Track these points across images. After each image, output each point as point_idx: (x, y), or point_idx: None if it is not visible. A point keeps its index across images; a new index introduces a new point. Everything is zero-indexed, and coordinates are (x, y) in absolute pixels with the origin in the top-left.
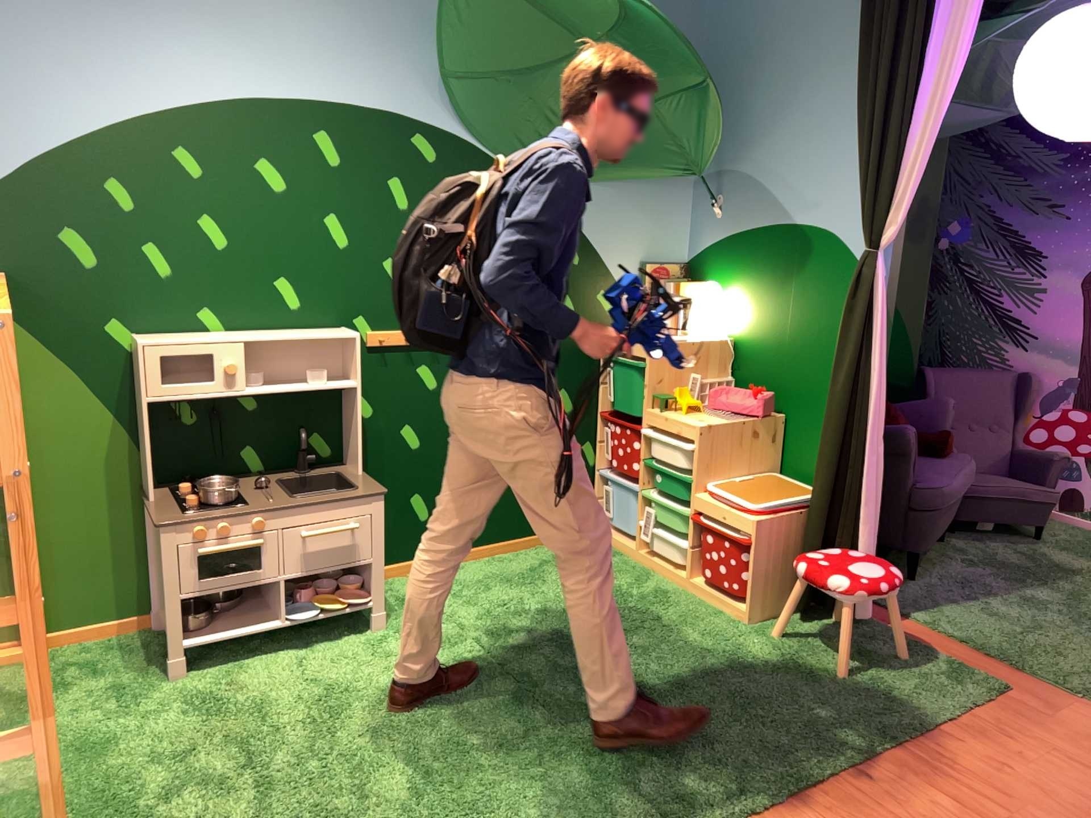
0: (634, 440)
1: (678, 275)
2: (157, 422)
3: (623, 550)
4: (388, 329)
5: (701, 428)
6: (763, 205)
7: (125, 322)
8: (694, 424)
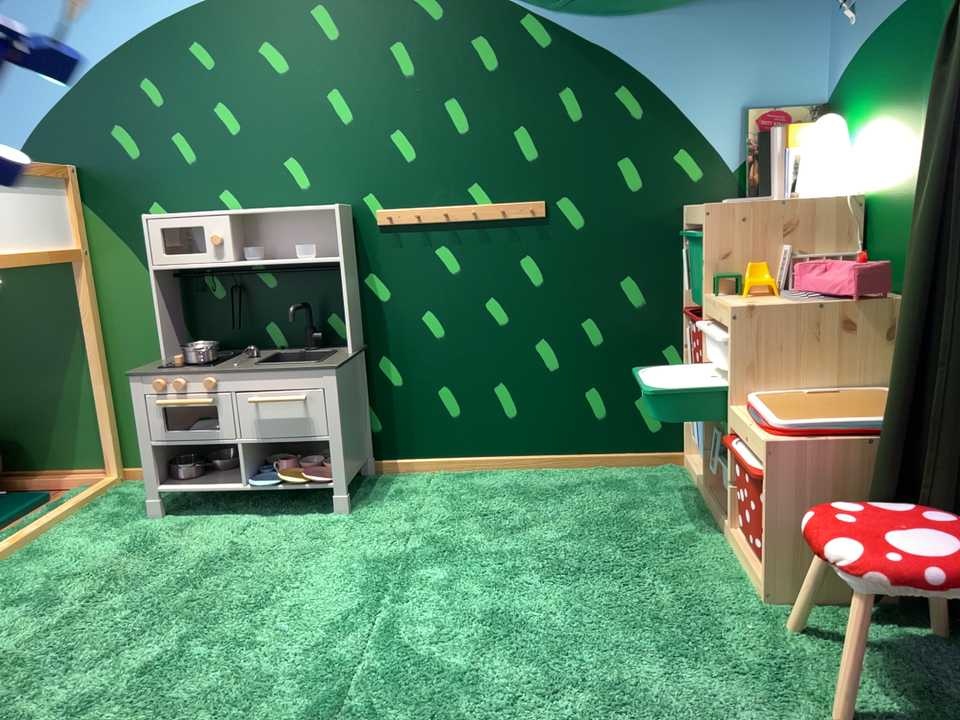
0: (703, 338)
1: (811, 117)
2: (186, 294)
3: (699, 488)
4: (397, 204)
5: (741, 310)
6: None
7: (154, 203)
8: (736, 306)
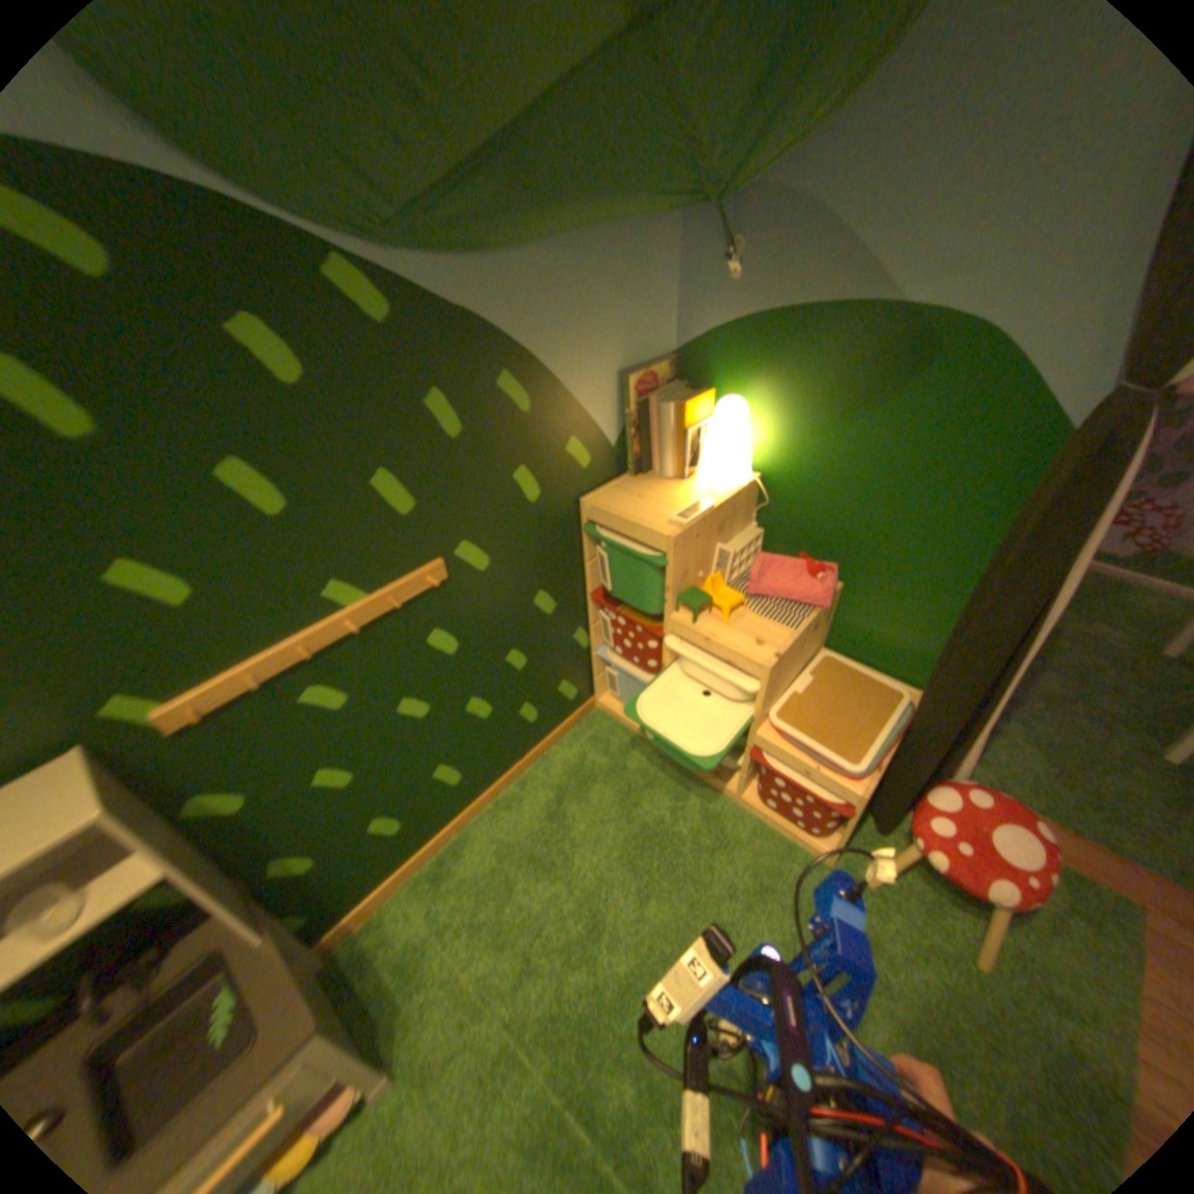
0: (654, 641)
1: (673, 372)
2: None
3: (644, 736)
4: (200, 679)
5: (777, 666)
6: (849, 252)
7: None
8: (762, 657)
